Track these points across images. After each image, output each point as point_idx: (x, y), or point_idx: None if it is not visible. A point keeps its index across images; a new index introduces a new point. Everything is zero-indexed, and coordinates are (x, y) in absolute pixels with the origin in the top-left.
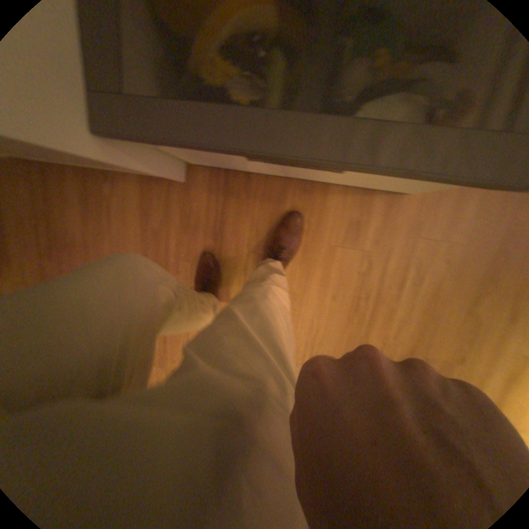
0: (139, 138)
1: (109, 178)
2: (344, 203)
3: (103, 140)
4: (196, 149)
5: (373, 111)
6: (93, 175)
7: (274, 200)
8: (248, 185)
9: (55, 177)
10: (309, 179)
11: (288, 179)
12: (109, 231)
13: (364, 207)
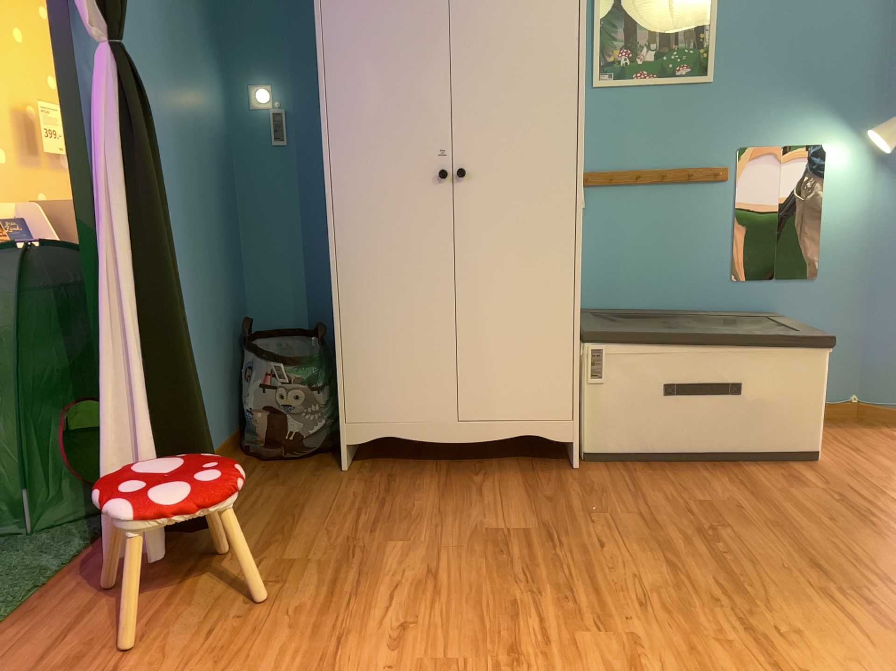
0: (606, 345)
1: (479, 474)
2: (760, 469)
3: (583, 346)
4: (628, 373)
5: (733, 331)
6: (458, 474)
7: (685, 472)
8: (650, 468)
9: (403, 478)
10: (712, 444)
11: (690, 458)
12: (476, 503)
13: (783, 469)
